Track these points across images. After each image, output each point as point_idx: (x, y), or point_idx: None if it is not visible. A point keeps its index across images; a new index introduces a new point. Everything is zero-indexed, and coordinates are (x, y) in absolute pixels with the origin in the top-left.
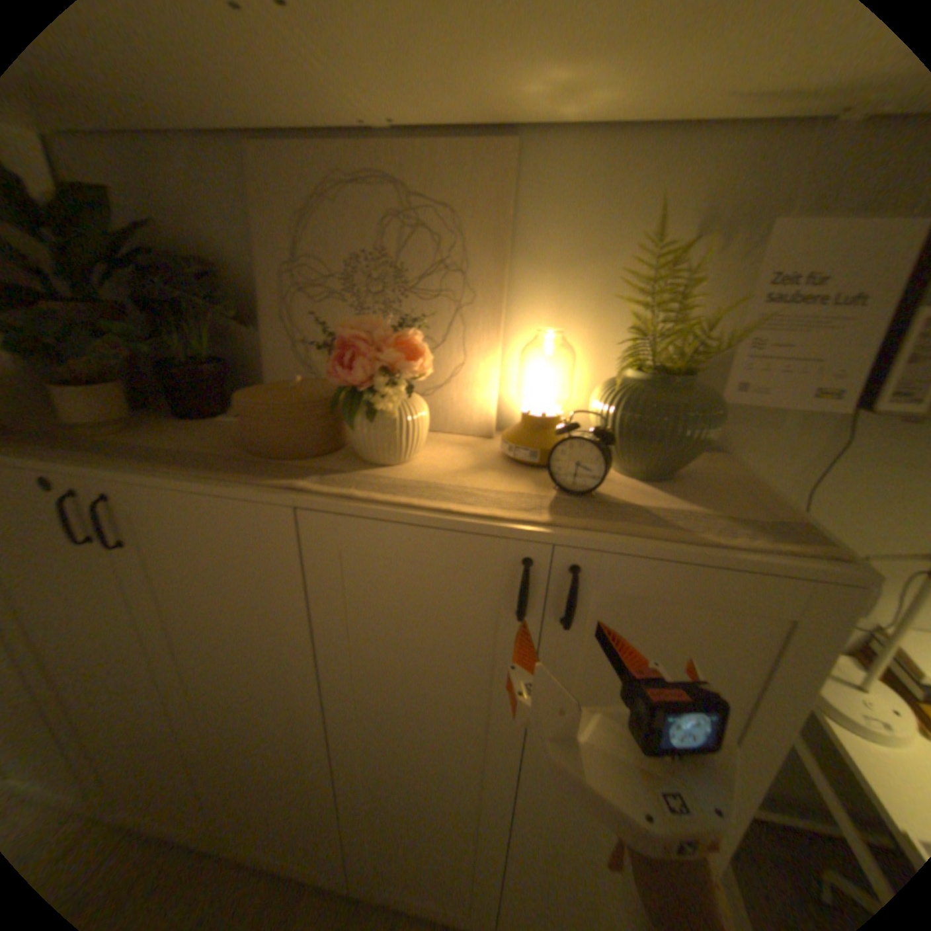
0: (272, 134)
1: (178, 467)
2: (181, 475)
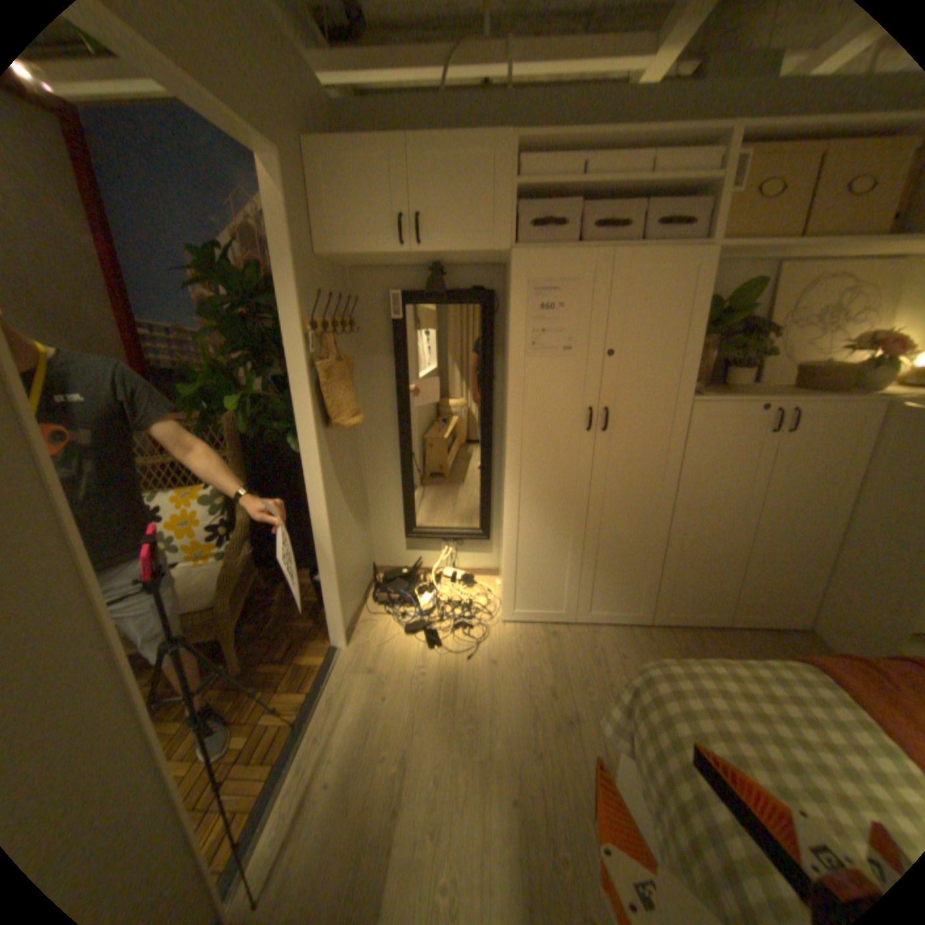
0: (800, 262)
1: (828, 396)
2: (838, 397)
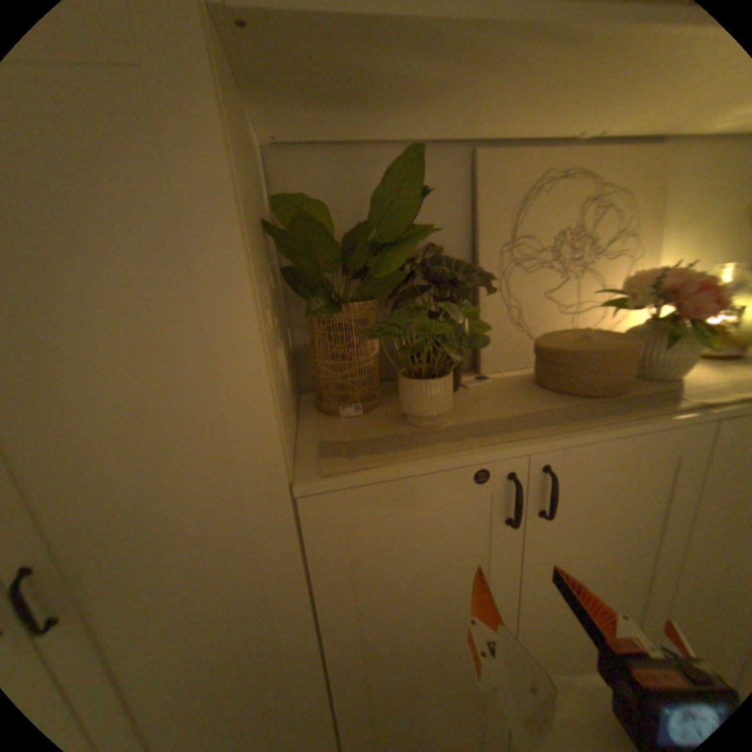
0: (507, 144)
1: (603, 419)
2: (626, 423)
